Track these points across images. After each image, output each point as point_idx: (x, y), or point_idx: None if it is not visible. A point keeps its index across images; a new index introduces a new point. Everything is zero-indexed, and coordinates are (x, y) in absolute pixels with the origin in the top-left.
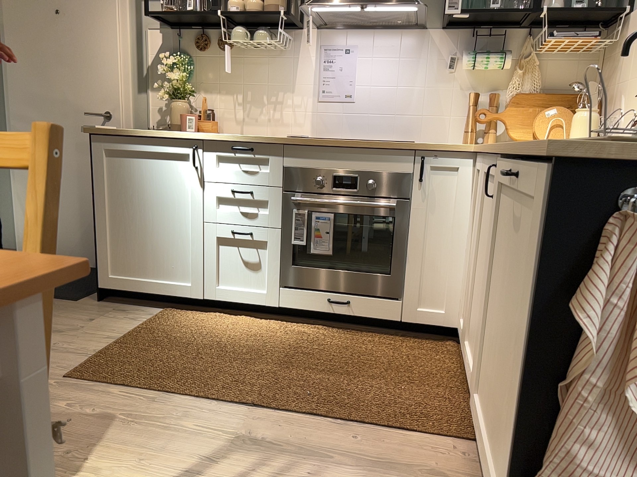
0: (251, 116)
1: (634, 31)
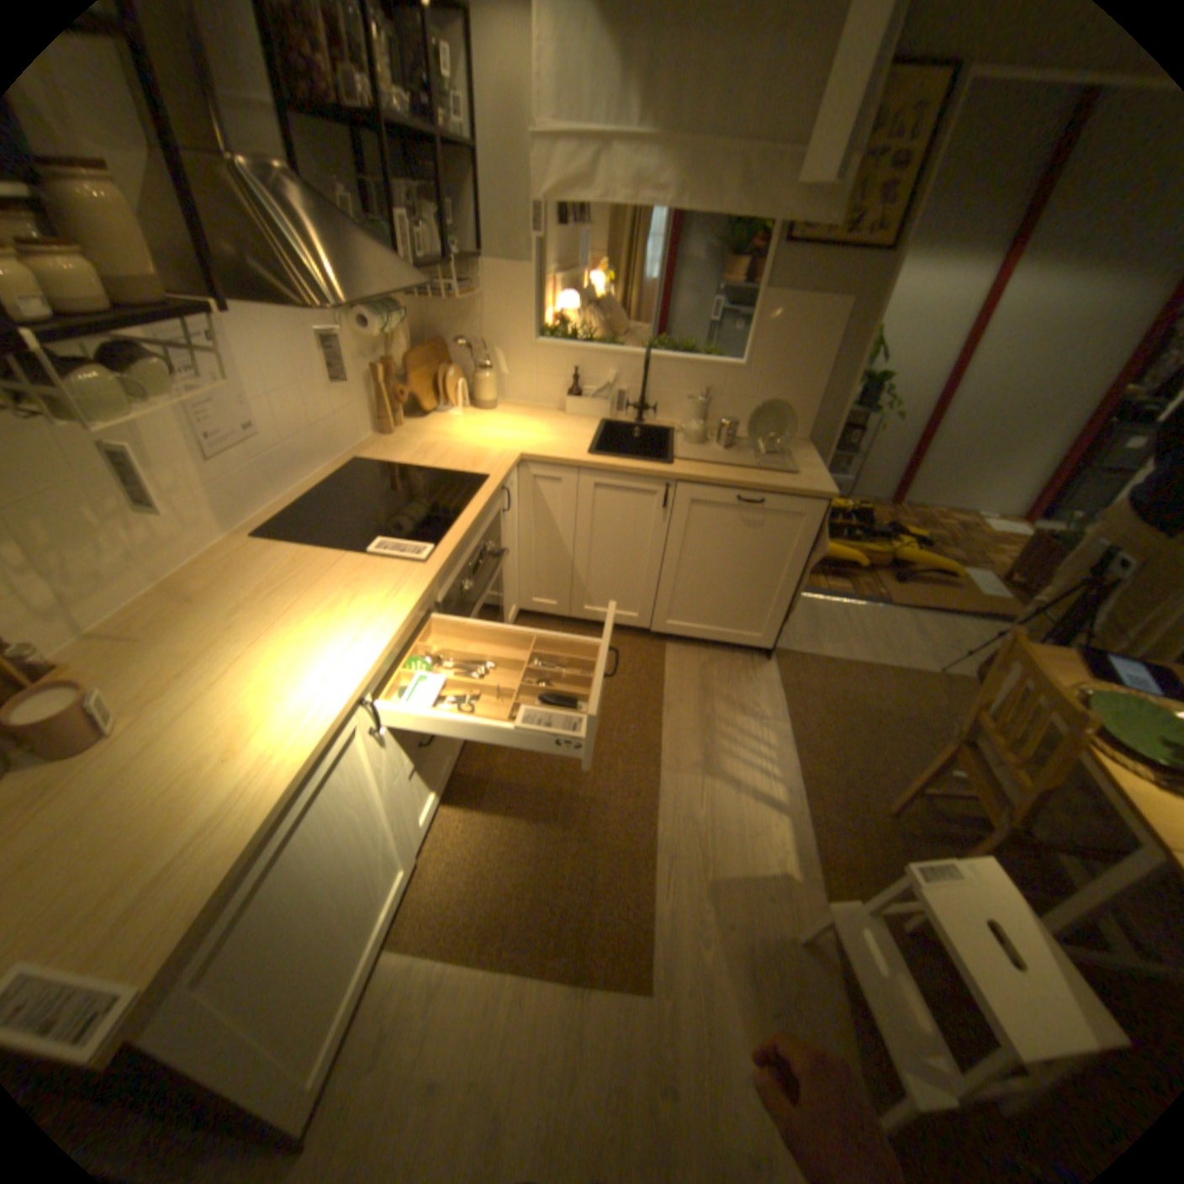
0: (80, 574)
1: (497, 281)
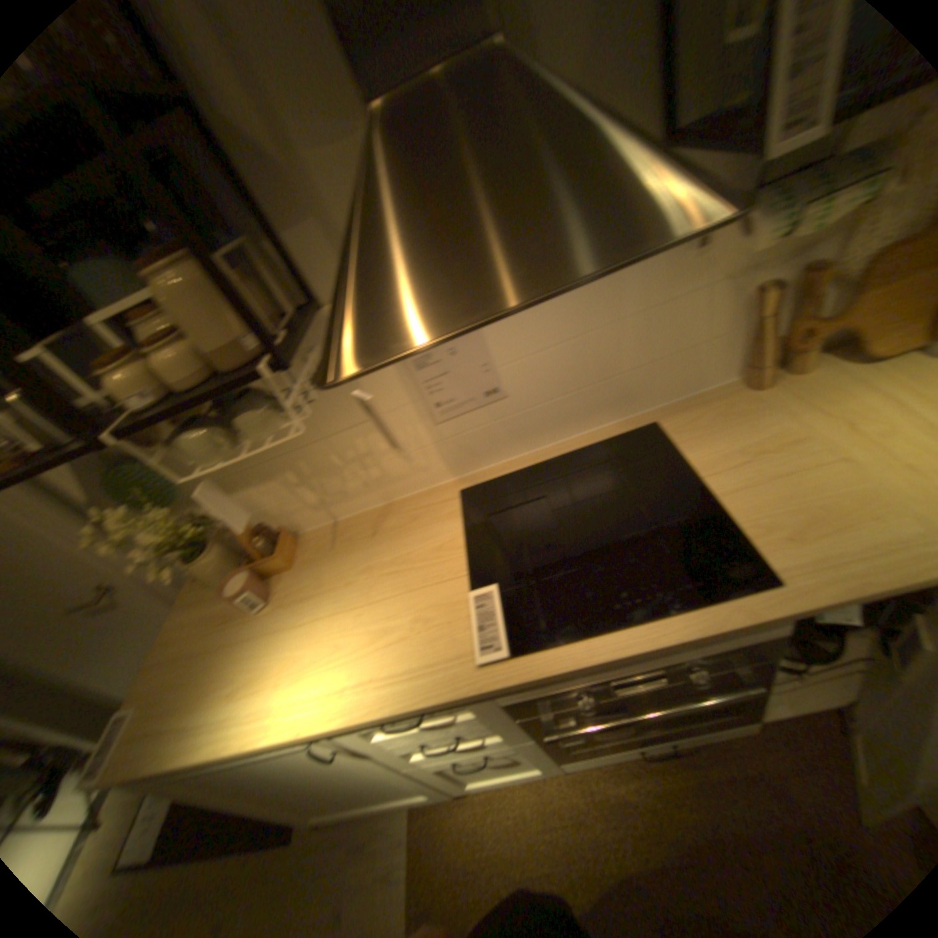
0: (329, 493)
1: None
